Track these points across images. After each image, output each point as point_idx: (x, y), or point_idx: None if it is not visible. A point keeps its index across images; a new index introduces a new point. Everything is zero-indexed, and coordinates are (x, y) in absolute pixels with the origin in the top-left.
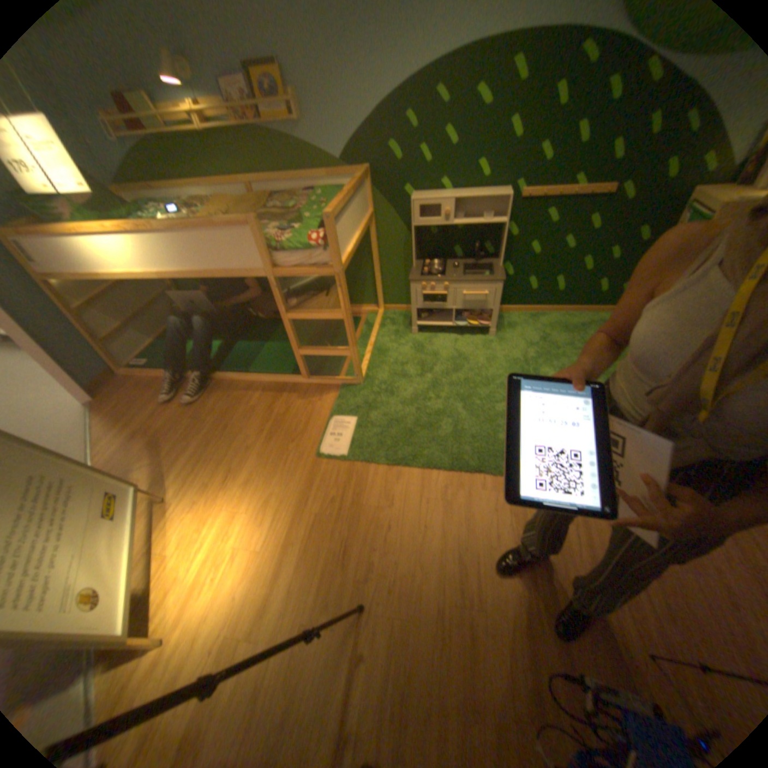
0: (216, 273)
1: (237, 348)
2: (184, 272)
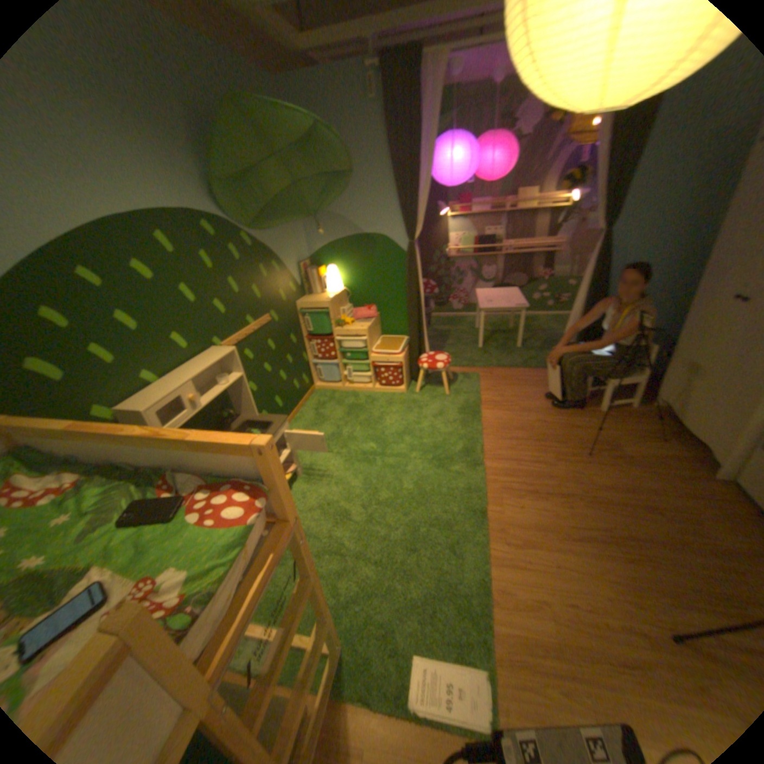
0: None
1: None
2: None
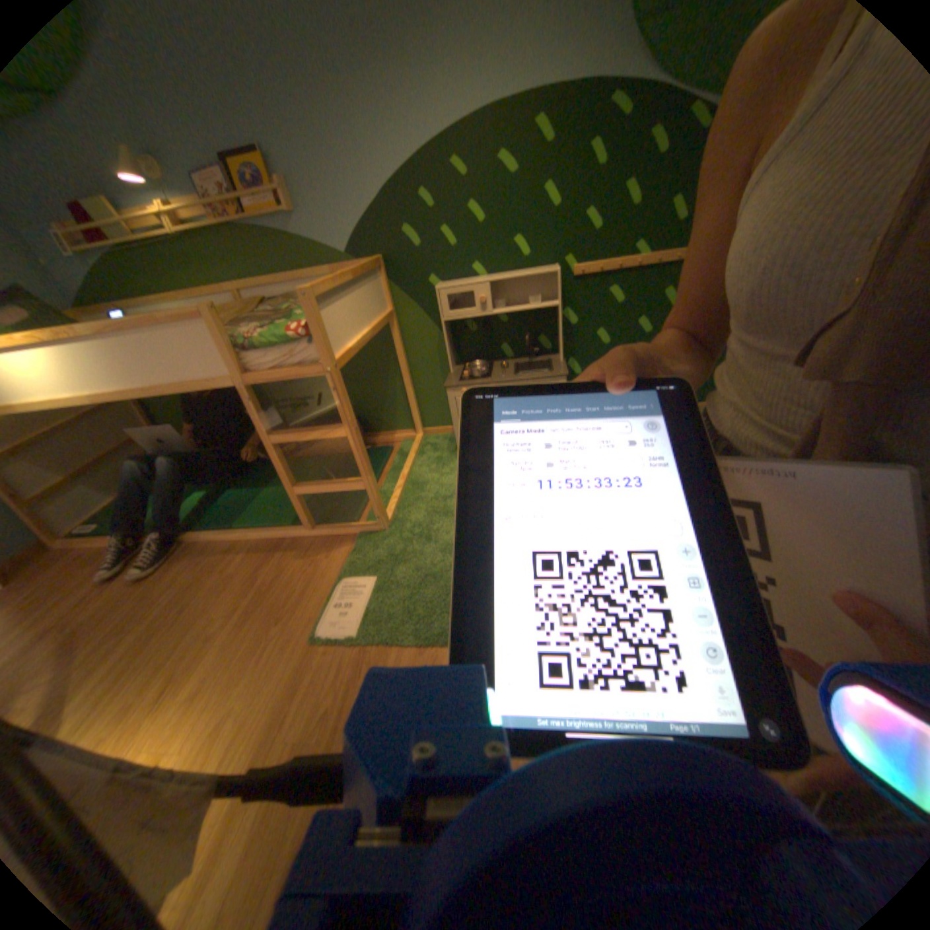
0: (166, 387)
1: (223, 498)
2: (123, 391)
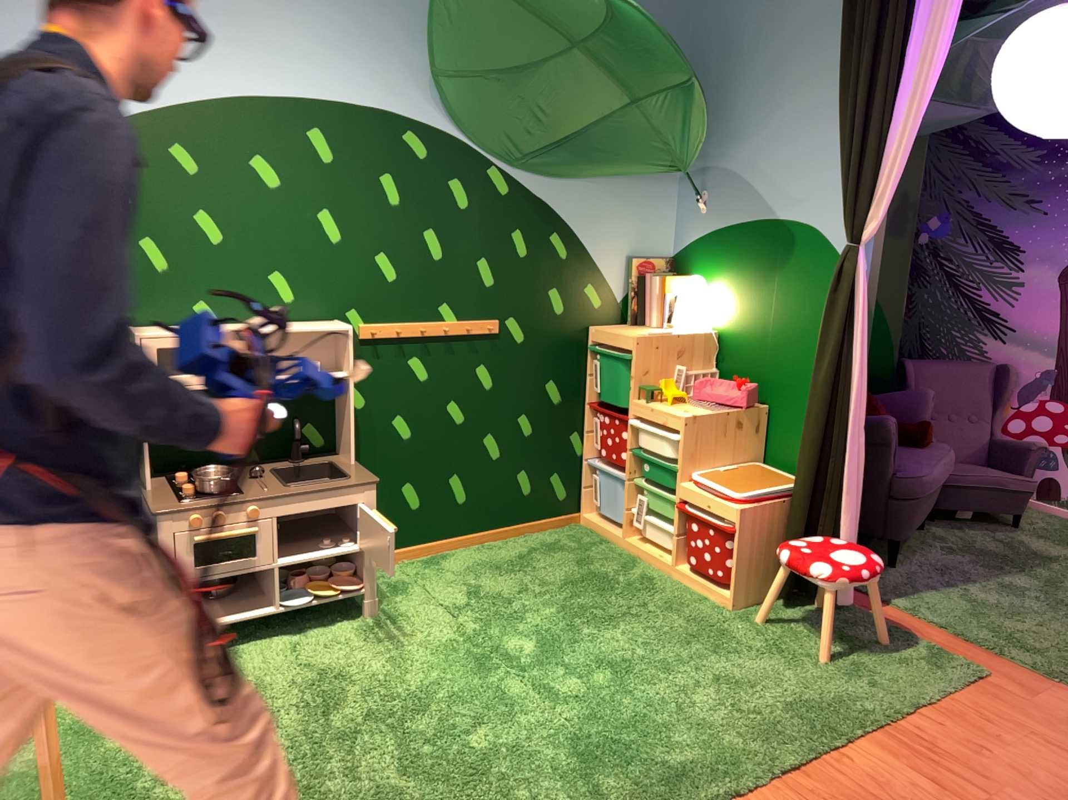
0: None
1: None
2: None
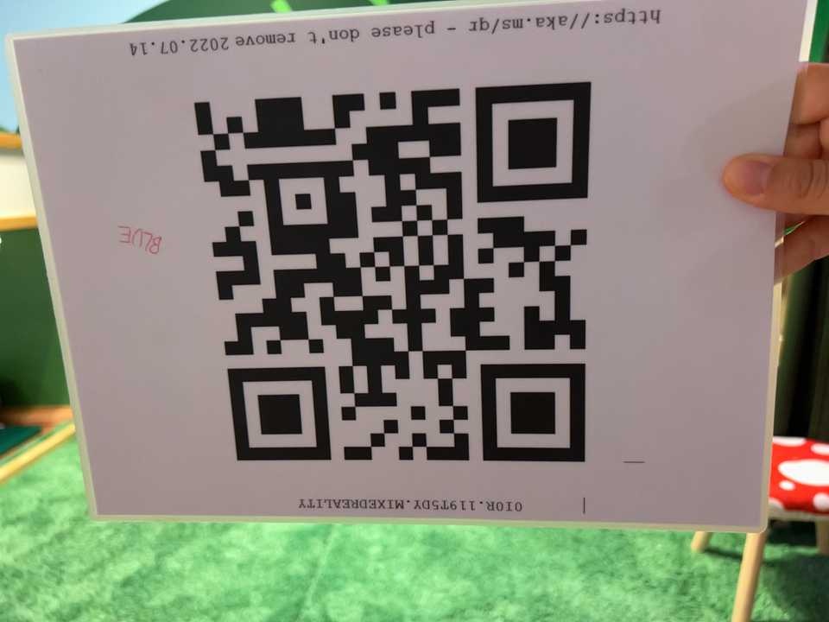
0: None
1: None
2: None
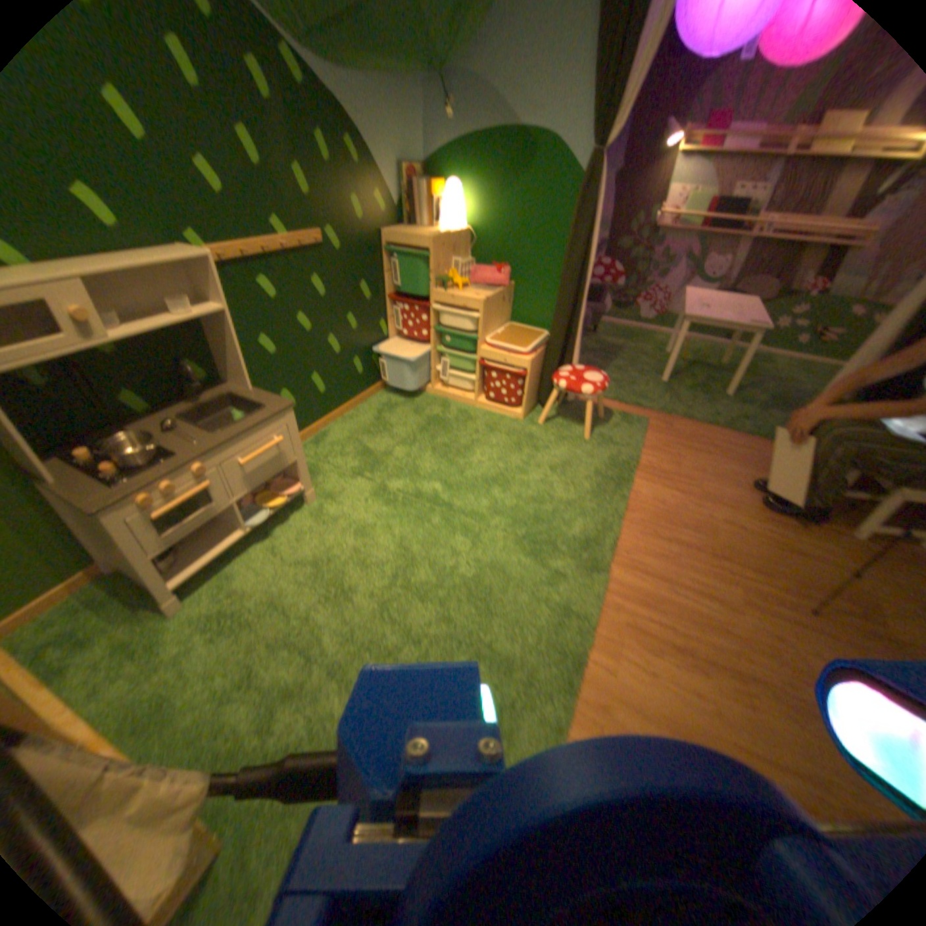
0: None
1: None
2: None
